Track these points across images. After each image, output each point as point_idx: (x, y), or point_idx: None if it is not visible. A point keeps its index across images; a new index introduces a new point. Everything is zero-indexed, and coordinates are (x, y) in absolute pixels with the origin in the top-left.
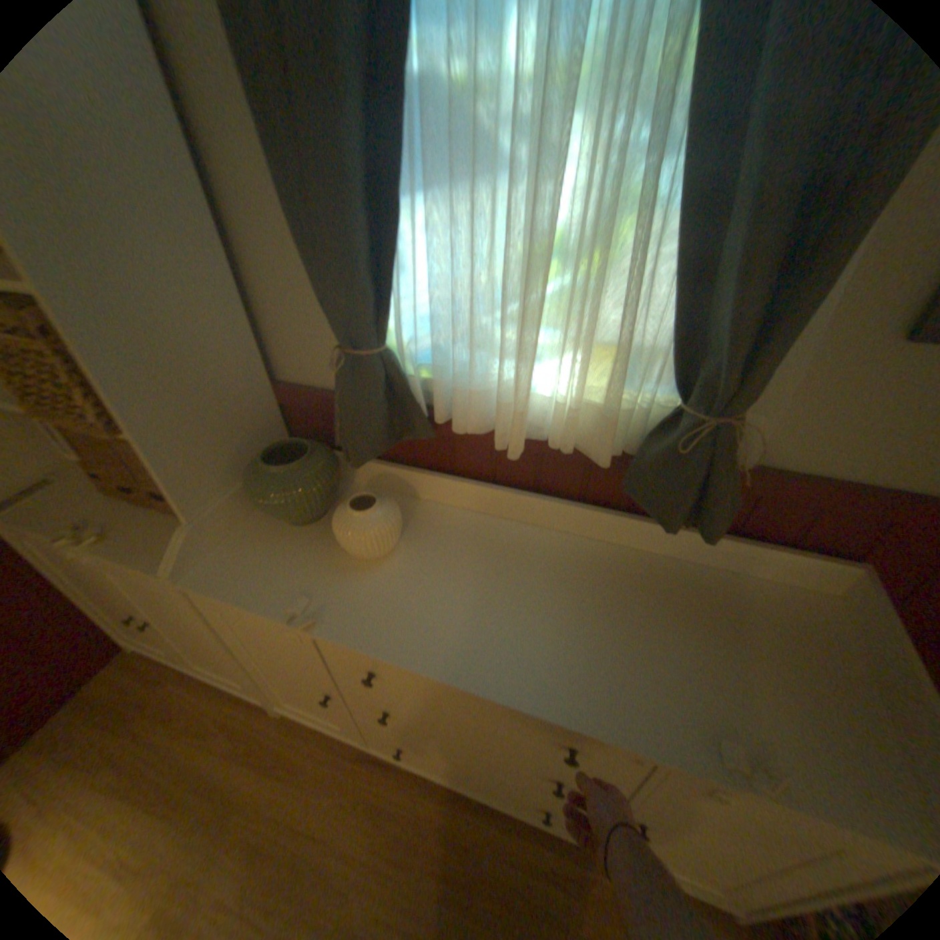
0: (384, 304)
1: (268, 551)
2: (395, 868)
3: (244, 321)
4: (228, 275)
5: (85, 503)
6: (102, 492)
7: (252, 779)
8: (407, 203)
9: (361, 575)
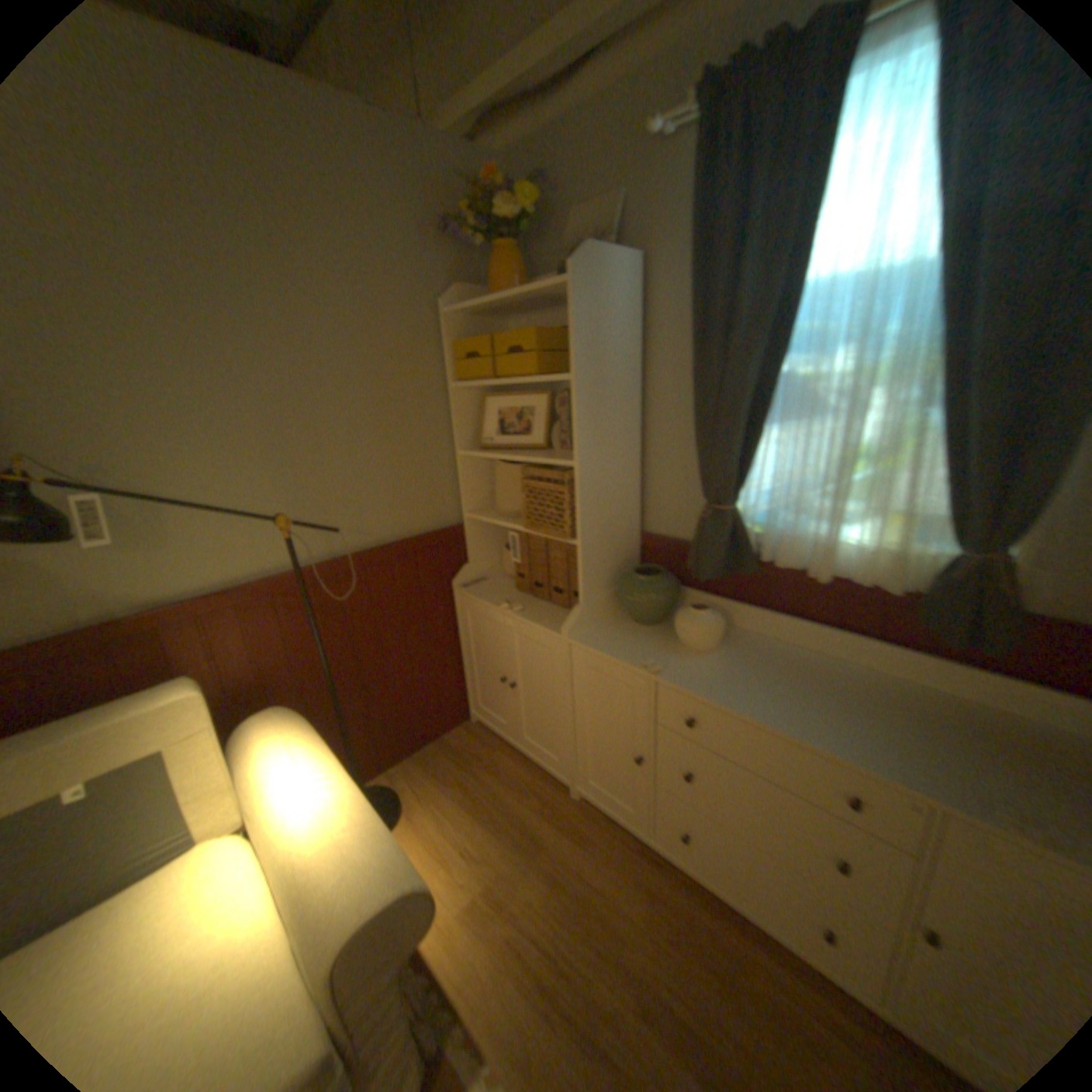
0: (743, 480)
1: (625, 634)
2: (671, 946)
3: (639, 491)
4: (639, 465)
5: (508, 592)
6: (517, 589)
7: (556, 836)
8: (768, 430)
9: (691, 658)
